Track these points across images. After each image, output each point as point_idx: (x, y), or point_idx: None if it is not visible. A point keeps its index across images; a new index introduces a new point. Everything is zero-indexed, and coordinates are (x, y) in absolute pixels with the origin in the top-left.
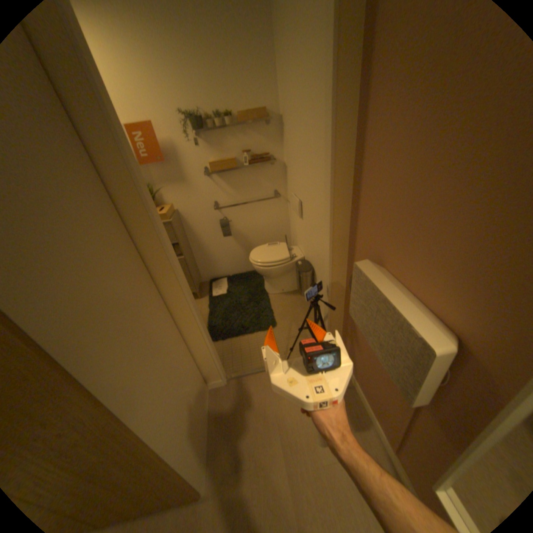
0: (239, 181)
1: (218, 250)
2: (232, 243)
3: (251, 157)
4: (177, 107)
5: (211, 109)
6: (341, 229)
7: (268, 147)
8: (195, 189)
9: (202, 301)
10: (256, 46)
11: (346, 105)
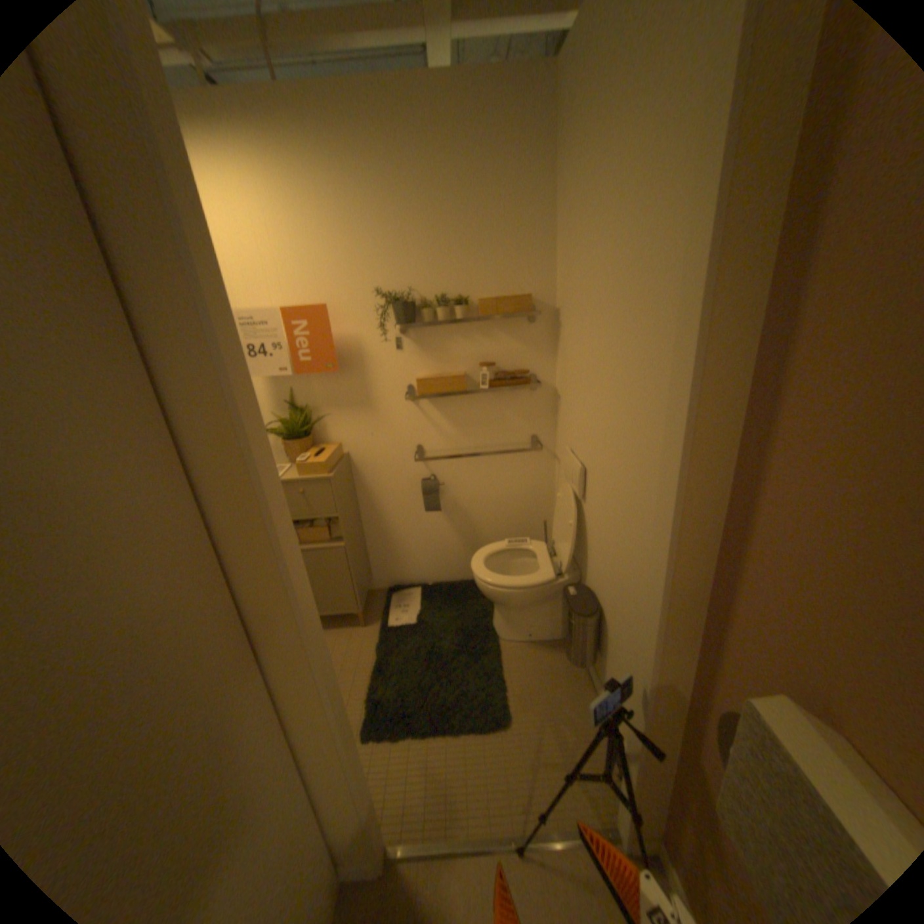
0: (468, 414)
1: (412, 533)
2: (441, 524)
3: (496, 376)
4: (376, 286)
5: (434, 292)
6: (691, 567)
7: (528, 360)
8: (387, 421)
9: (366, 635)
10: (525, 198)
11: (731, 313)
